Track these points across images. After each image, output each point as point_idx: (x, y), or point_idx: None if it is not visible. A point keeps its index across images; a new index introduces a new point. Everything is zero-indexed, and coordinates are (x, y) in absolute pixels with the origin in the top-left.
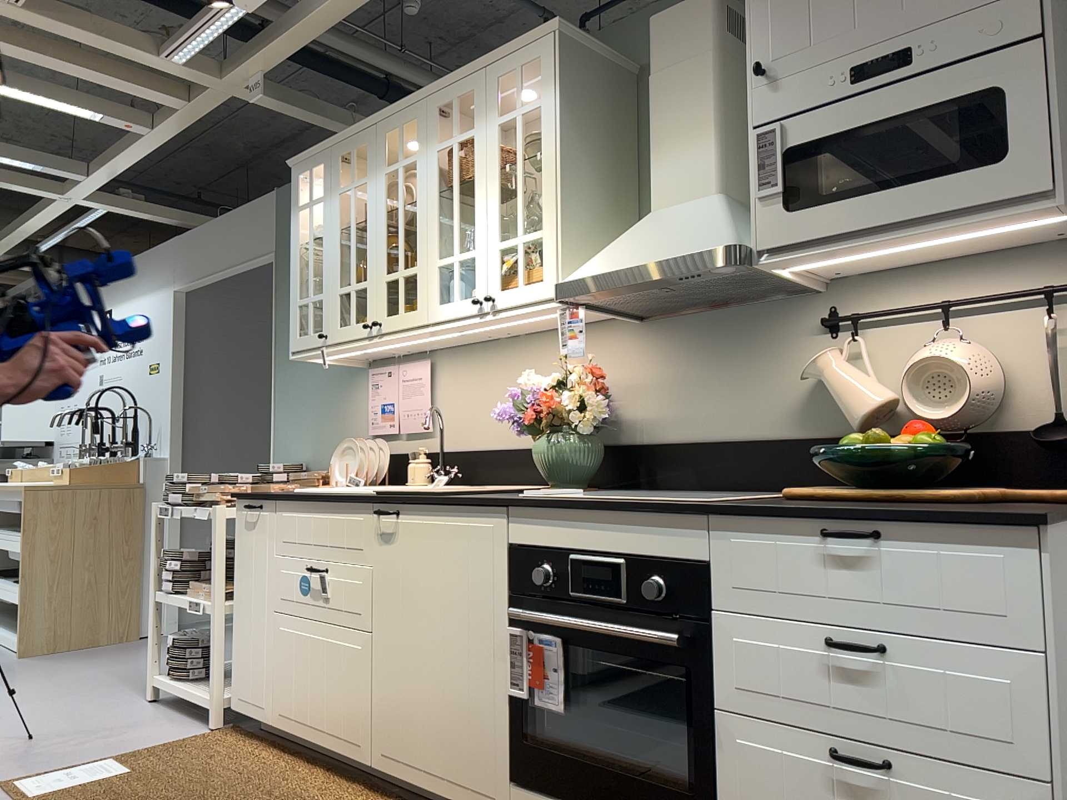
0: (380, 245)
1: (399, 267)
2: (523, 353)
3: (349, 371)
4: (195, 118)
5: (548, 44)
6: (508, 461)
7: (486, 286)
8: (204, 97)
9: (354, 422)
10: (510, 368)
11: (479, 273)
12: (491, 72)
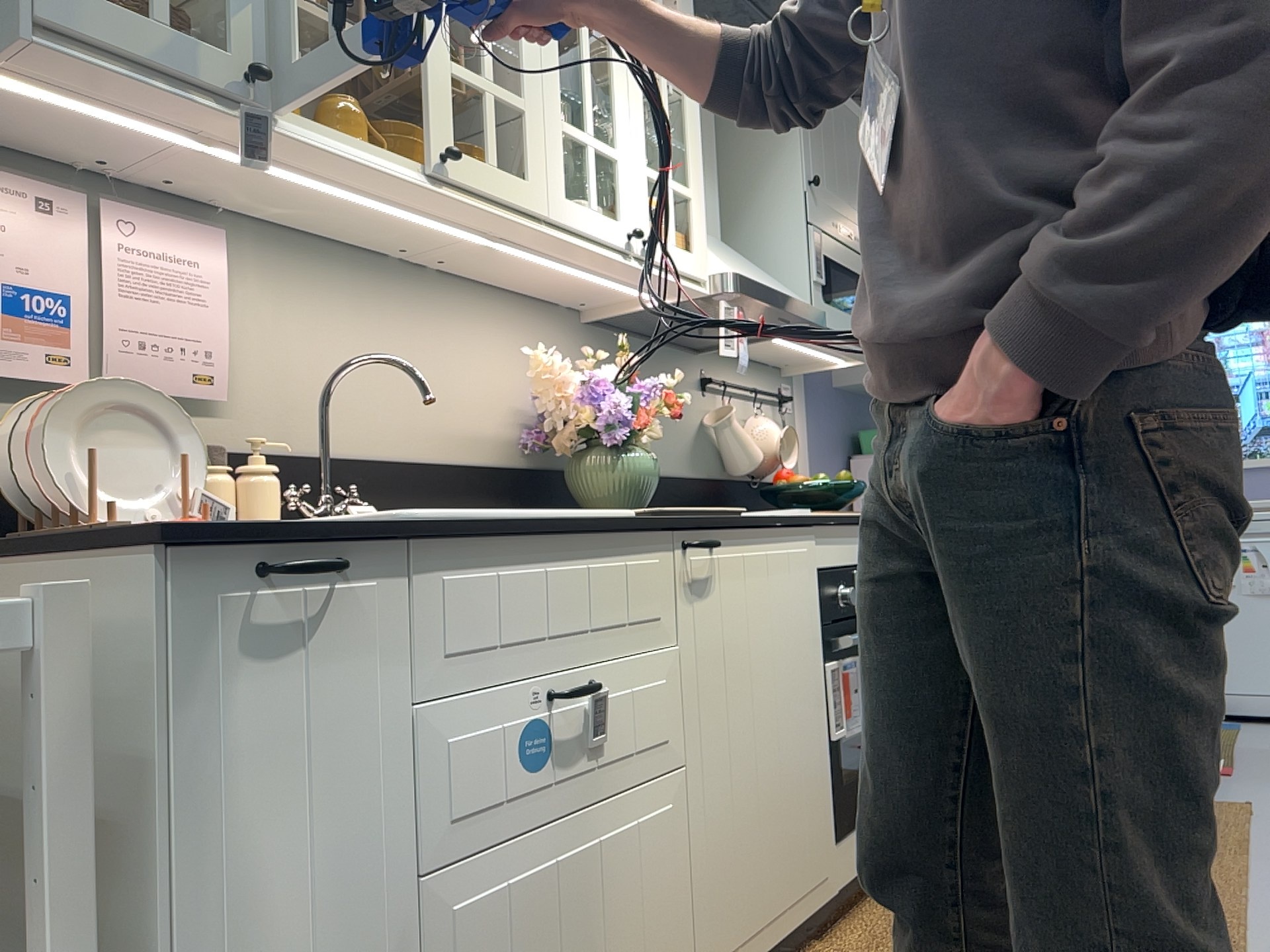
0: None
1: (487, 74)
2: (437, 303)
3: None
4: None
5: None
6: (423, 484)
7: (635, 219)
8: None
9: None
10: (413, 321)
11: (626, 192)
12: None
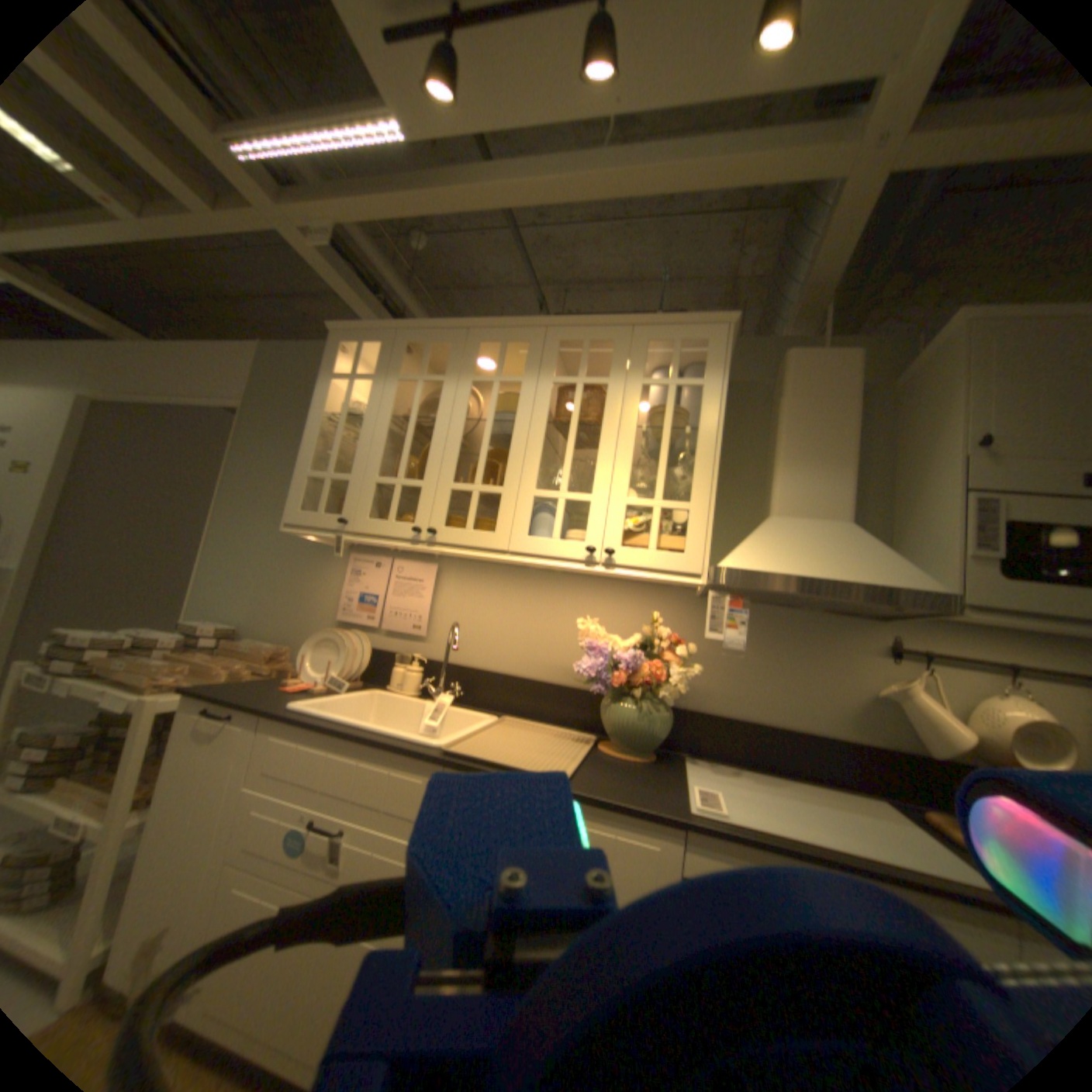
0: (451, 451)
1: (477, 481)
2: (557, 590)
3: (322, 548)
4: (206, 228)
5: (722, 329)
6: (523, 690)
7: (602, 537)
8: (236, 210)
9: (317, 601)
10: (538, 600)
11: (594, 521)
12: (642, 330)
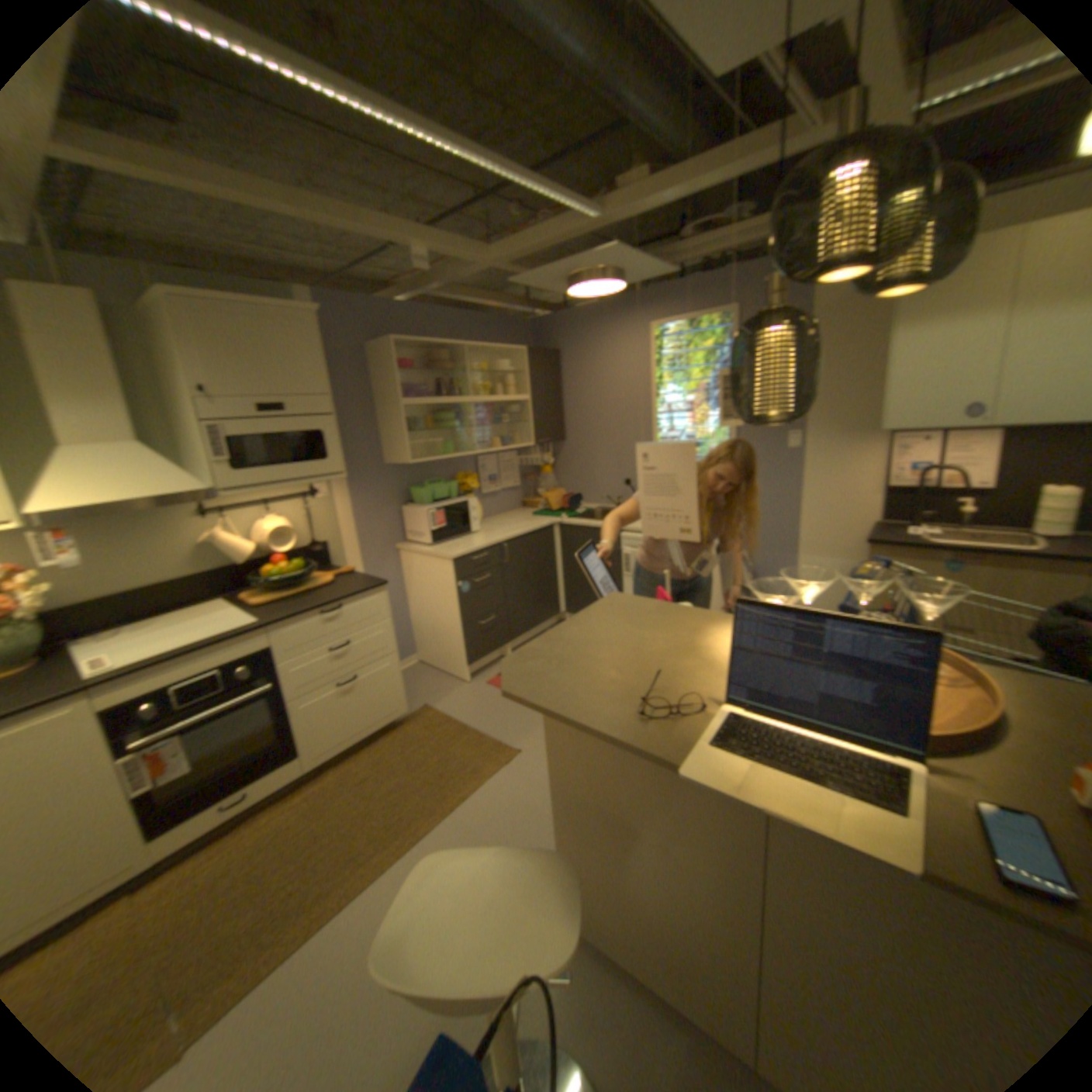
0: None
1: None
2: None
3: None
4: None
5: None
6: None
7: None
8: None
9: None
10: None
11: None
12: None
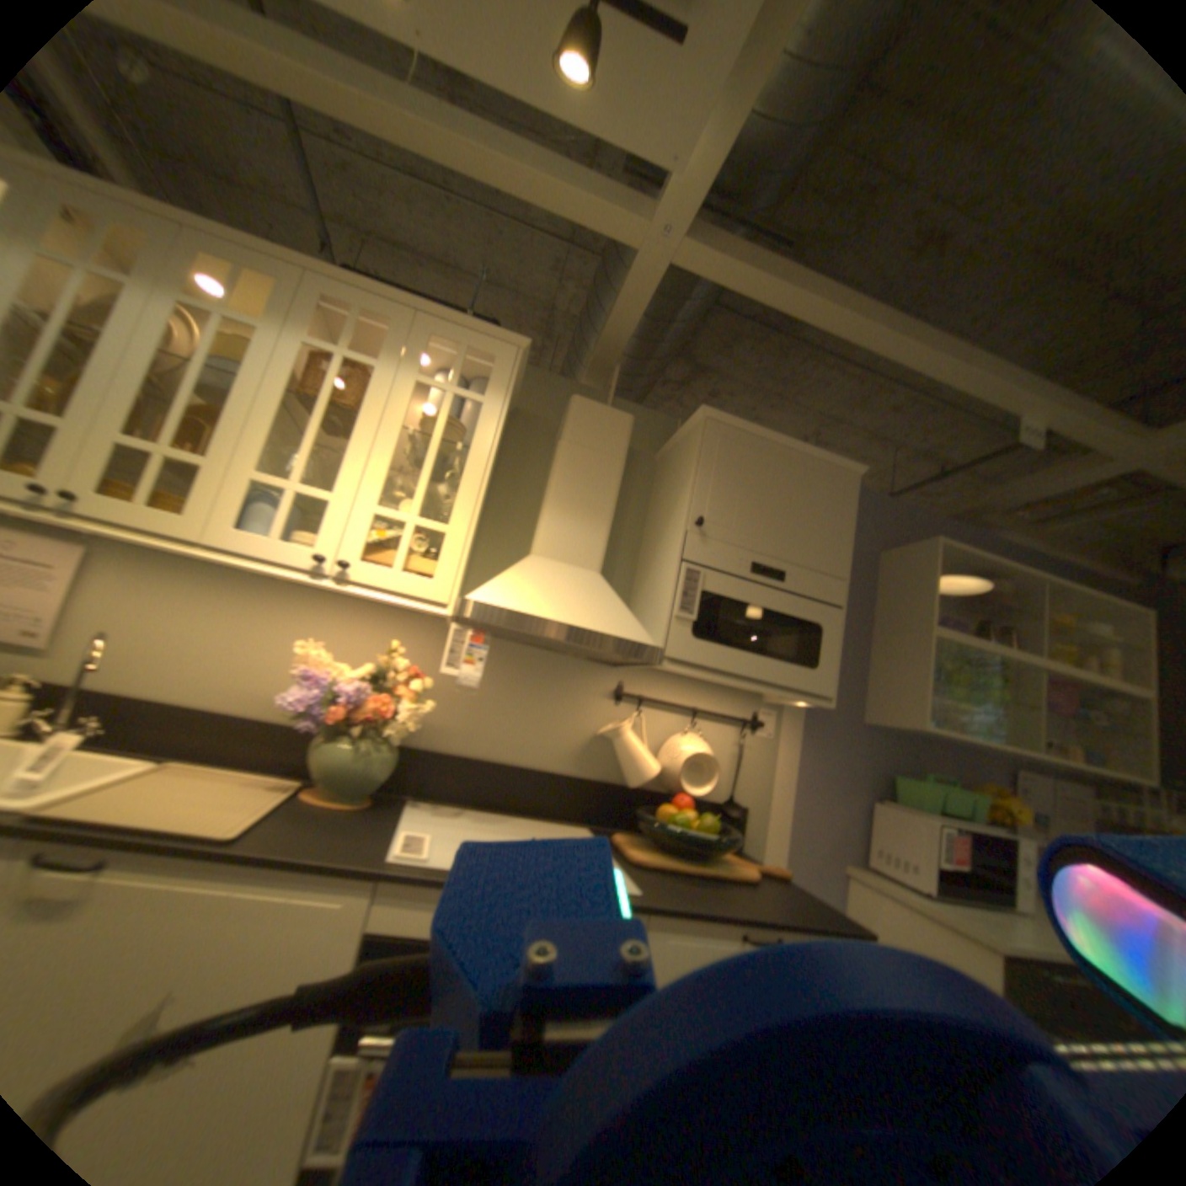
0: (122, 387)
1: (160, 441)
2: (276, 604)
3: None
4: None
5: (510, 353)
6: (202, 729)
7: (336, 548)
8: None
9: None
10: (246, 614)
11: (329, 526)
12: (425, 322)
